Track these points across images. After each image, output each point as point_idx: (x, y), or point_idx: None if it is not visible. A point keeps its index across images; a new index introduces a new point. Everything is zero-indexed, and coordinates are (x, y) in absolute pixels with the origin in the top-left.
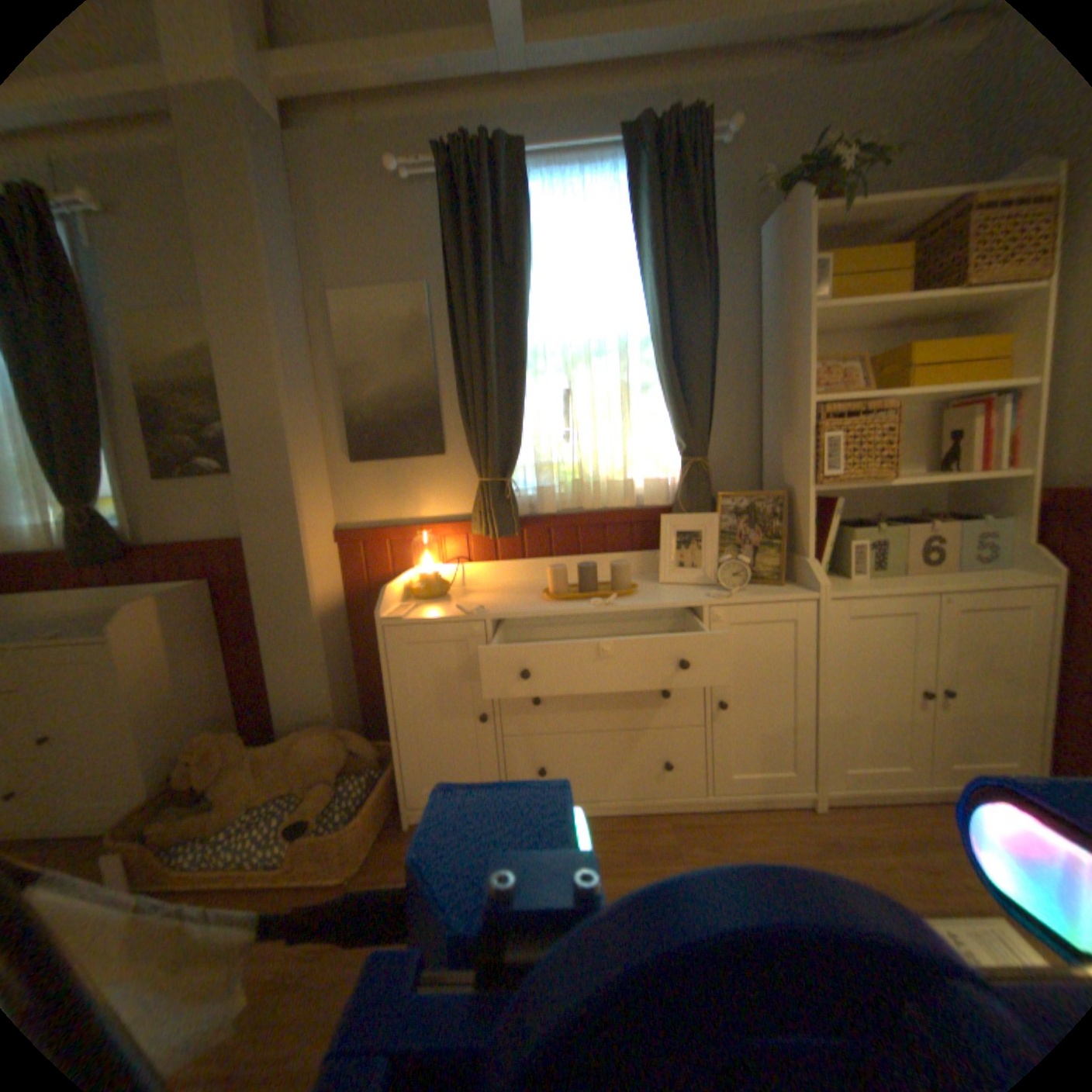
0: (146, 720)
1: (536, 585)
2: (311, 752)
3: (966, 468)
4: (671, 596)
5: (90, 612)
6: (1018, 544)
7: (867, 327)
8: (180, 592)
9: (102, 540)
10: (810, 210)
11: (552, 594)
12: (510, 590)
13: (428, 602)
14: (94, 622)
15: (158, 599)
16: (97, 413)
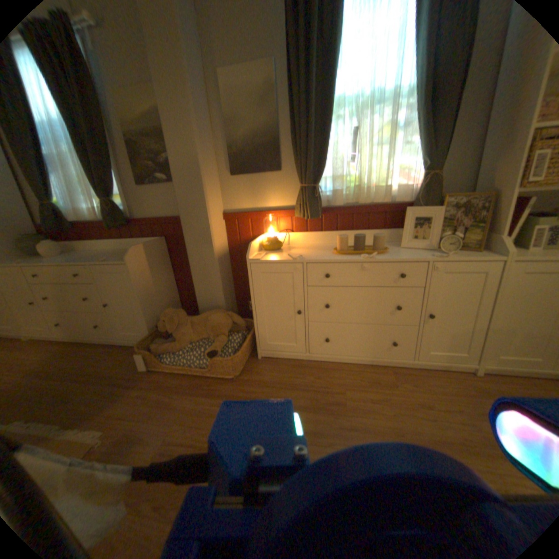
0: (144, 300)
1: (328, 246)
2: (216, 320)
3: None
4: (409, 254)
5: (115, 249)
6: None
7: None
8: (153, 242)
9: (117, 215)
10: None
11: (338, 250)
12: (314, 248)
13: (271, 252)
14: (118, 254)
15: (144, 245)
16: (107, 148)
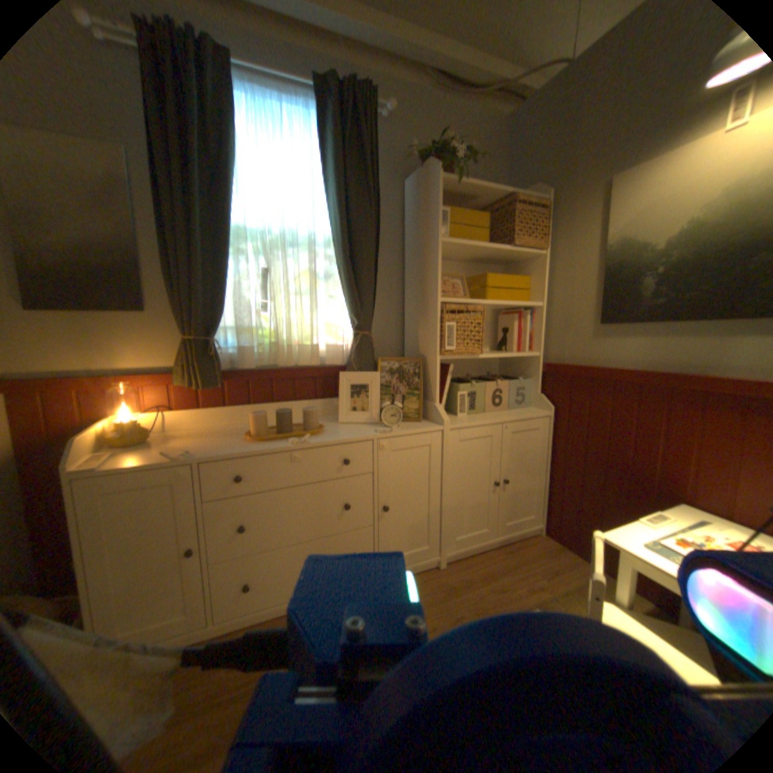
0: None
1: (236, 429)
2: None
3: (509, 350)
4: (349, 432)
5: None
6: (532, 393)
7: (462, 259)
8: None
9: None
10: (438, 177)
11: (253, 436)
12: (212, 434)
13: (125, 451)
14: None
15: None
16: None
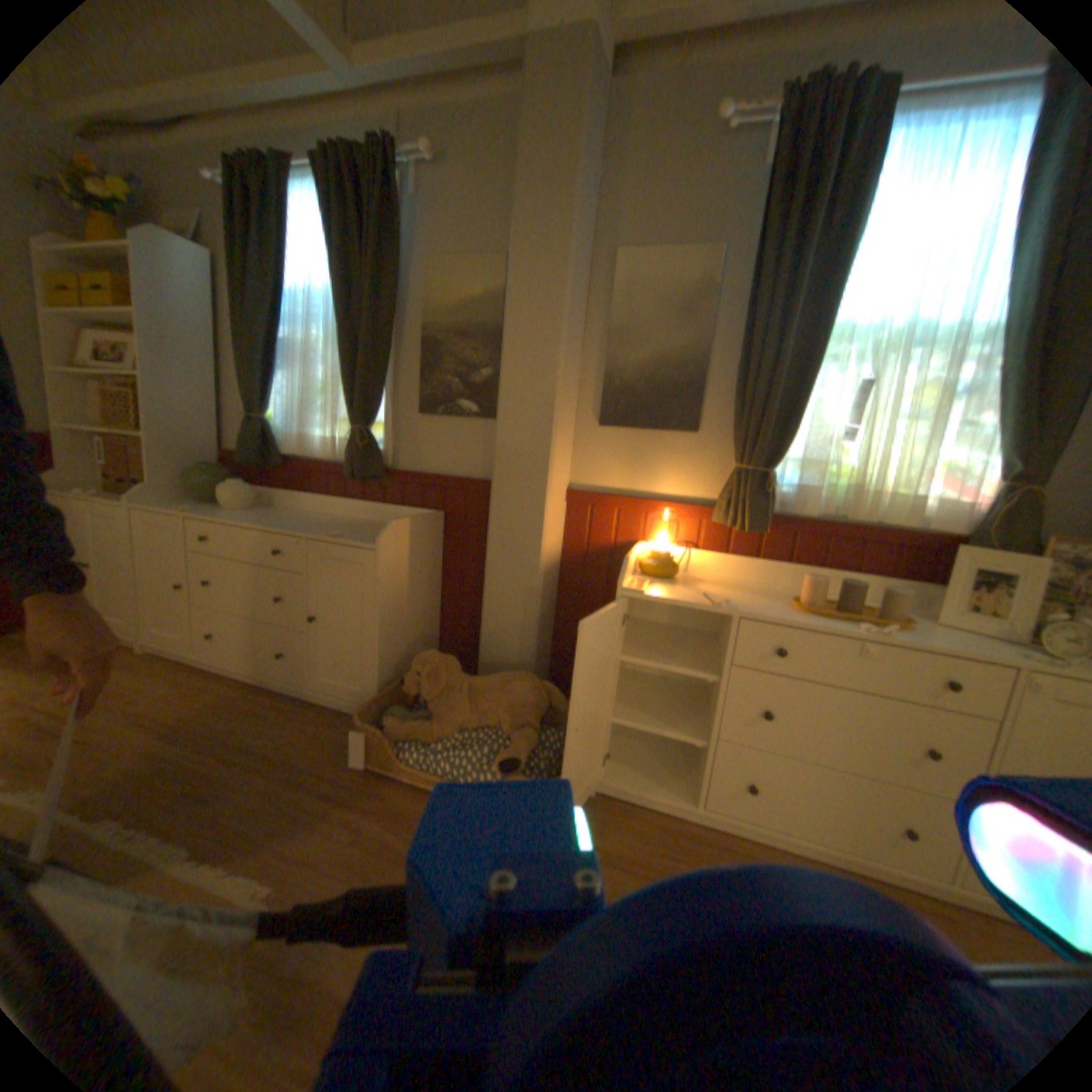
0: (388, 624)
1: (771, 591)
2: (521, 695)
3: None
4: (966, 645)
5: (348, 519)
6: None
7: None
8: (426, 519)
9: (372, 459)
10: None
11: (806, 606)
12: (743, 589)
13: (658, 582)
14: (357, 529)
15: (412, 521)
16: (390, 347)
